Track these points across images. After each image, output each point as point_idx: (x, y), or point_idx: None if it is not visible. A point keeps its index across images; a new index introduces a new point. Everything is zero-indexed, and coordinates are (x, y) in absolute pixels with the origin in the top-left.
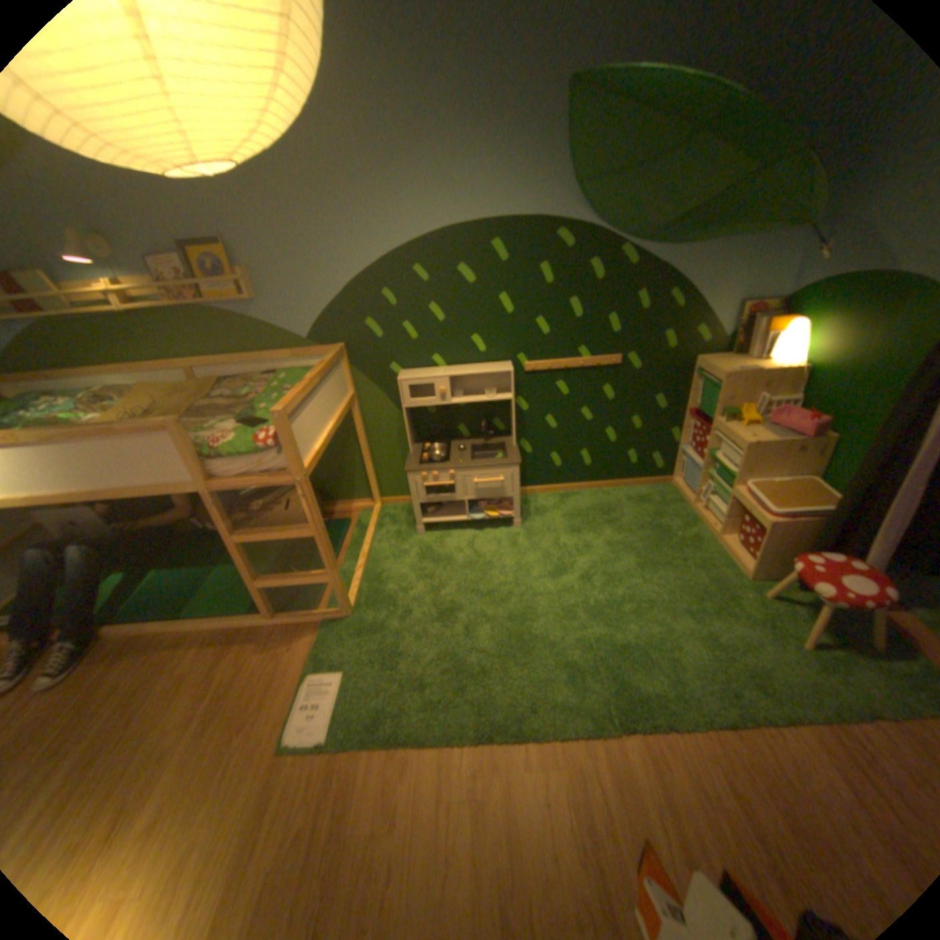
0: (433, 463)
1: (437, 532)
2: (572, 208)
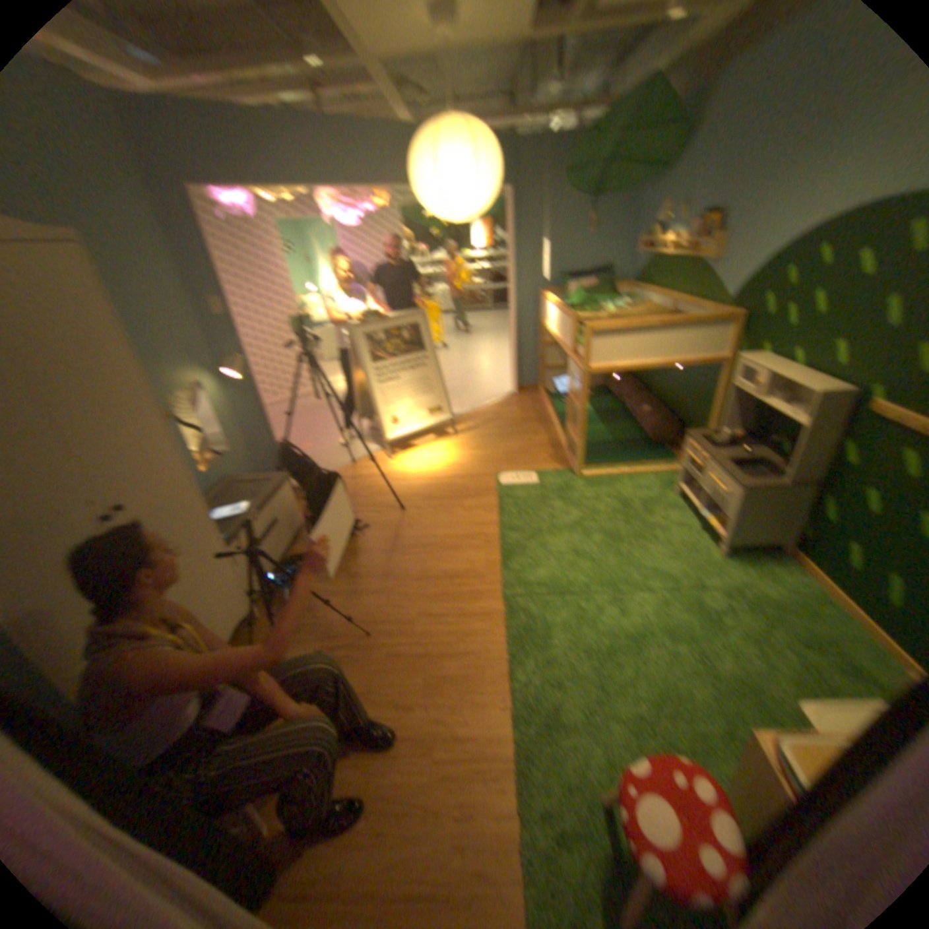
0: (707, 441)
1: (682, 504)
2: None
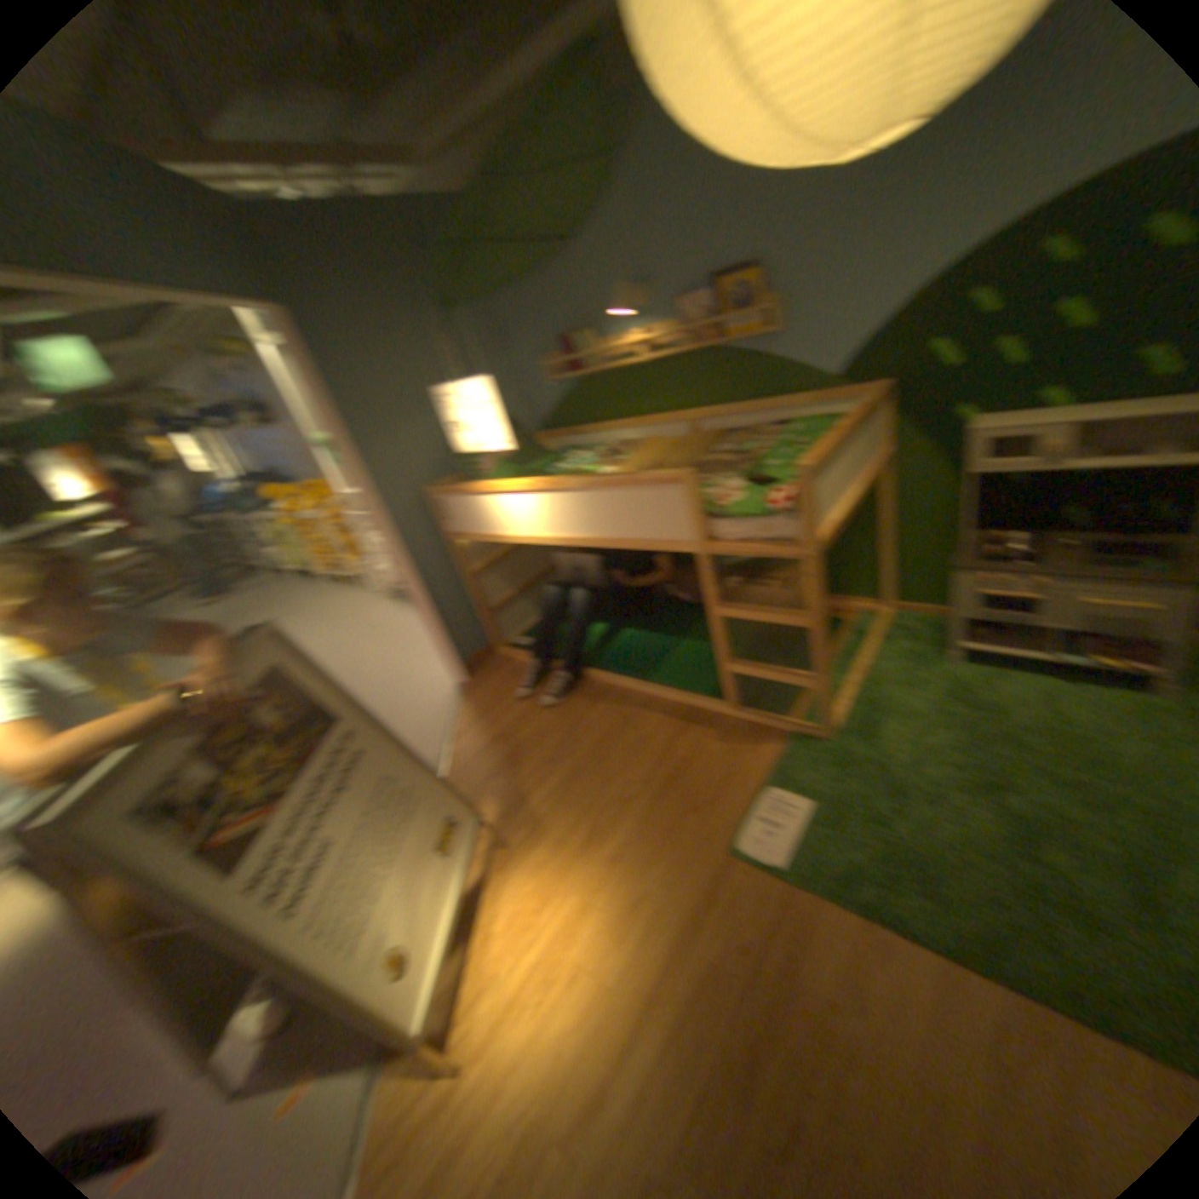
0: (1010, 561)
1: (986, 668)
2: None
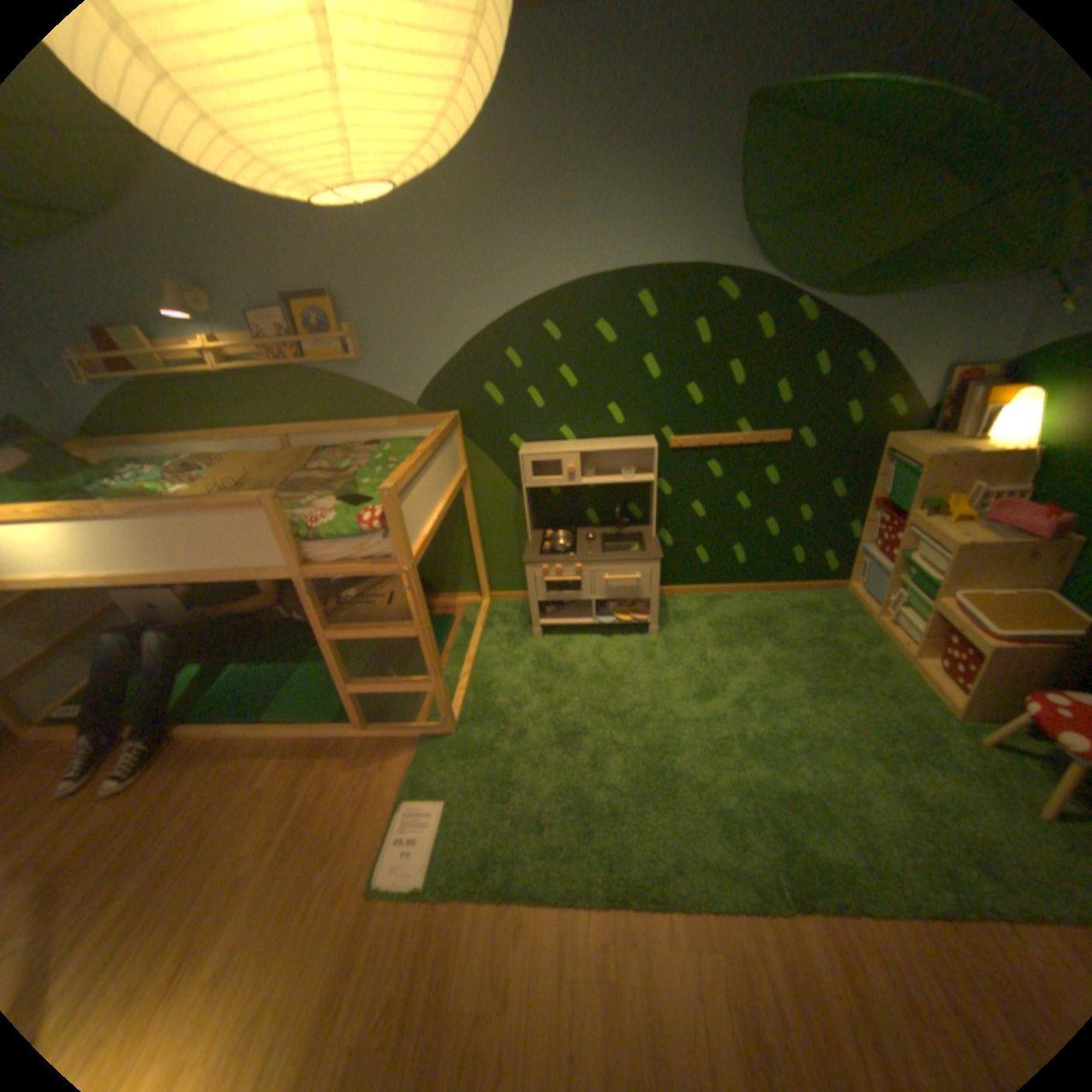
0: (556, 554)
1: (556, 637)
2: (738, 254)
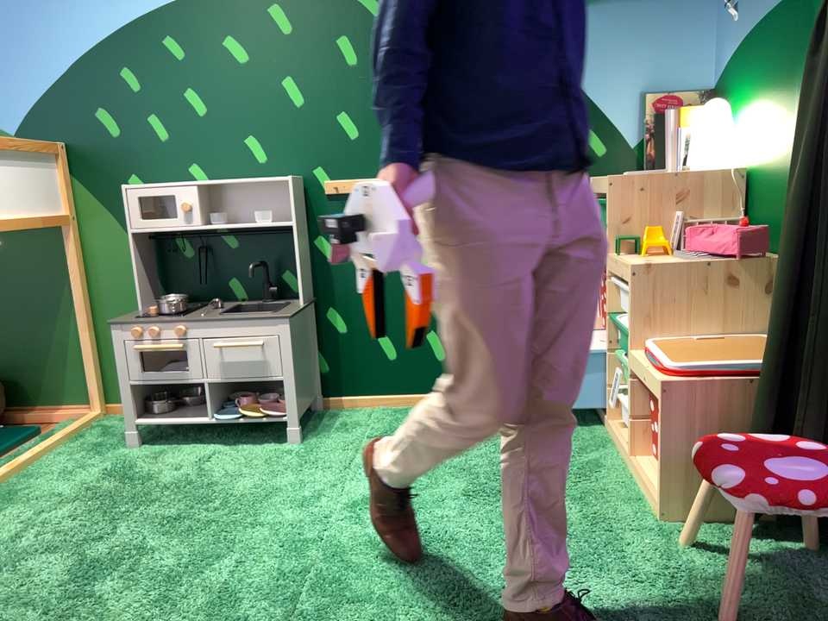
0: (159, 314)
1: (161, 446)
2: None
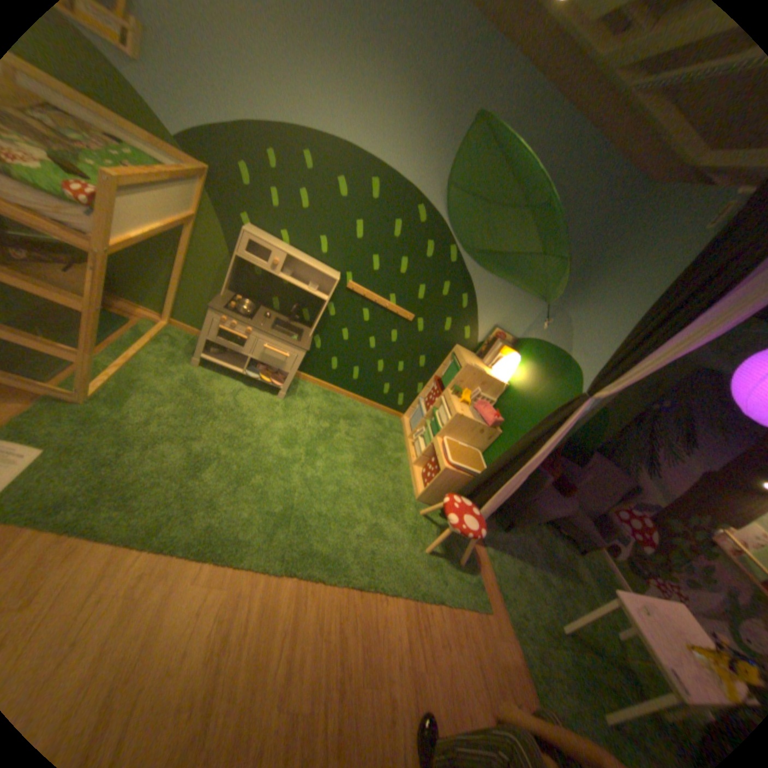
0: (238, 314)
1: (209, 372)
2: (436, 199)
